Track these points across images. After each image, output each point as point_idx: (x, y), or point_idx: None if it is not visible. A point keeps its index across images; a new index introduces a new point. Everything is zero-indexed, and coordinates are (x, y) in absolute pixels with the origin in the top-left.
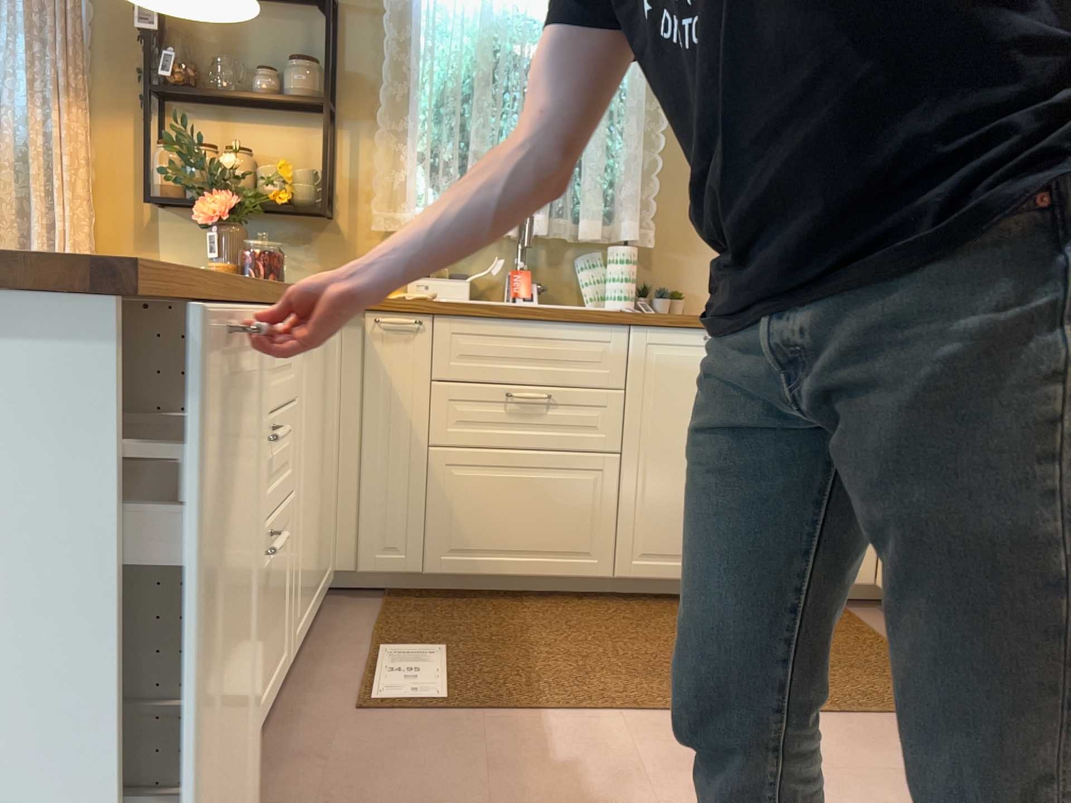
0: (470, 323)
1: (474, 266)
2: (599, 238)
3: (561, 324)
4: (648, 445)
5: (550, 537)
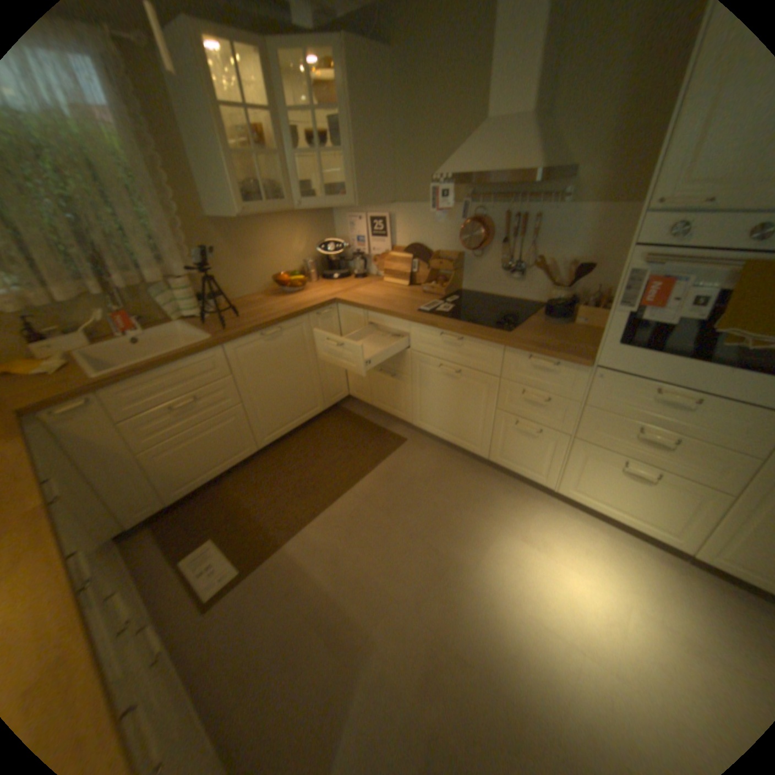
0: (123, 386)
1: (72, 319)
2: (154, 276)
3: (182, 362)
4: (251, 394)
5: (222, 456)
